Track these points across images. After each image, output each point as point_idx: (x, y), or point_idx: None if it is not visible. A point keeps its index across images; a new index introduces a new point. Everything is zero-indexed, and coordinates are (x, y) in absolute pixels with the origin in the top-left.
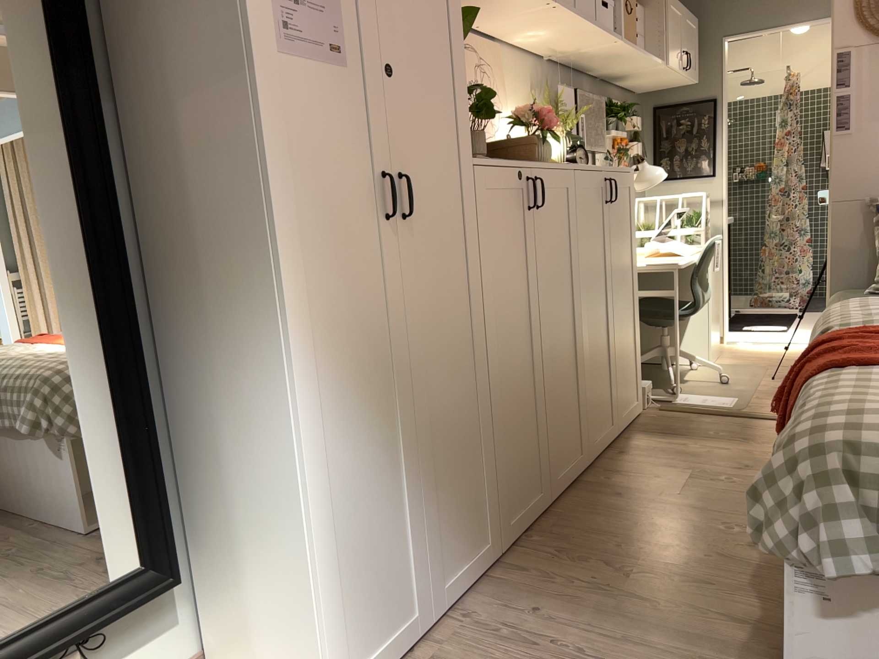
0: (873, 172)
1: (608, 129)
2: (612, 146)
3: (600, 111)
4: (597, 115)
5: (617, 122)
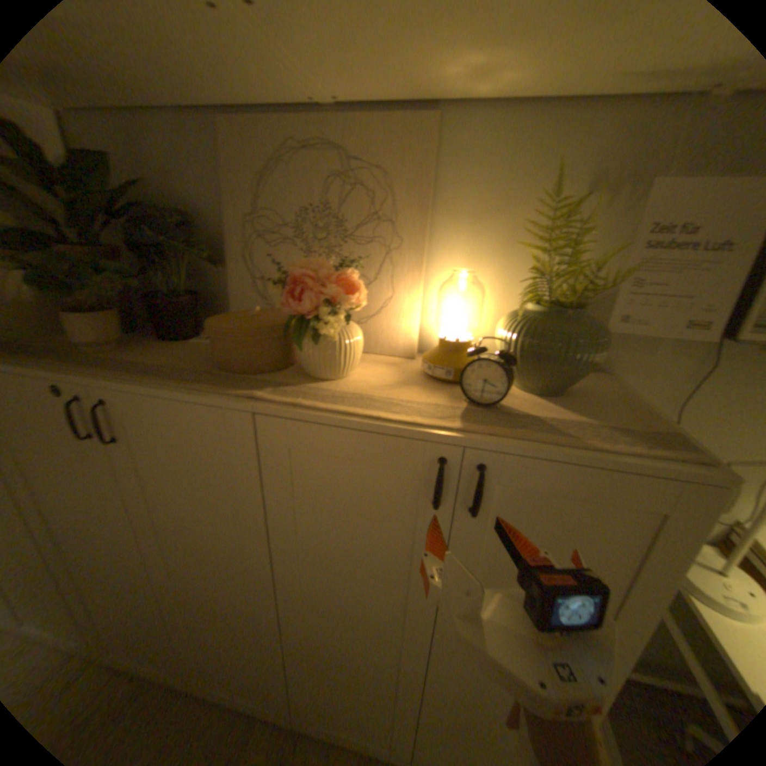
0: None
1: None
2: None
3: None
4: None
5: None
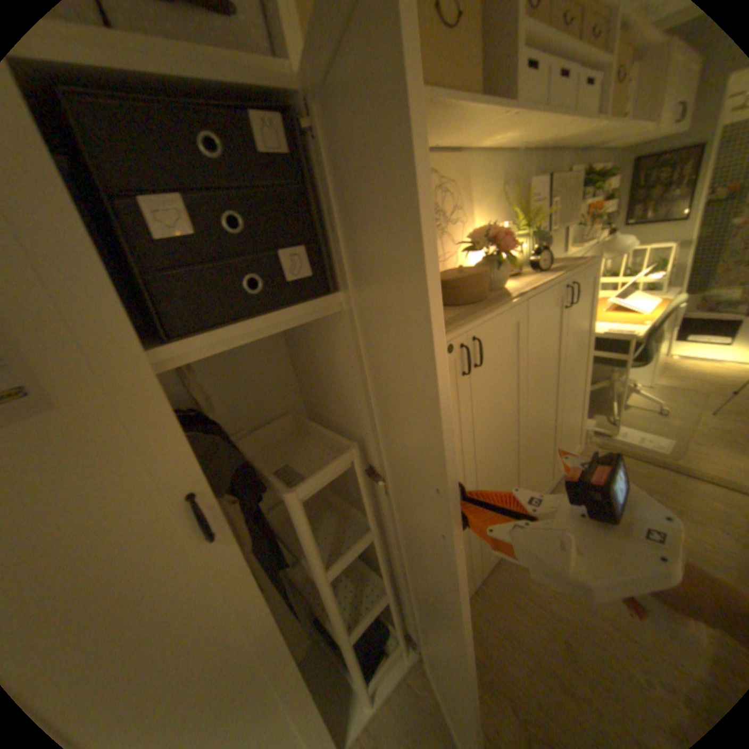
0: None
1: (587, 196)
2: (589, 211)
3: (580, 183)
4: (577, 188)
5: (597, 186)
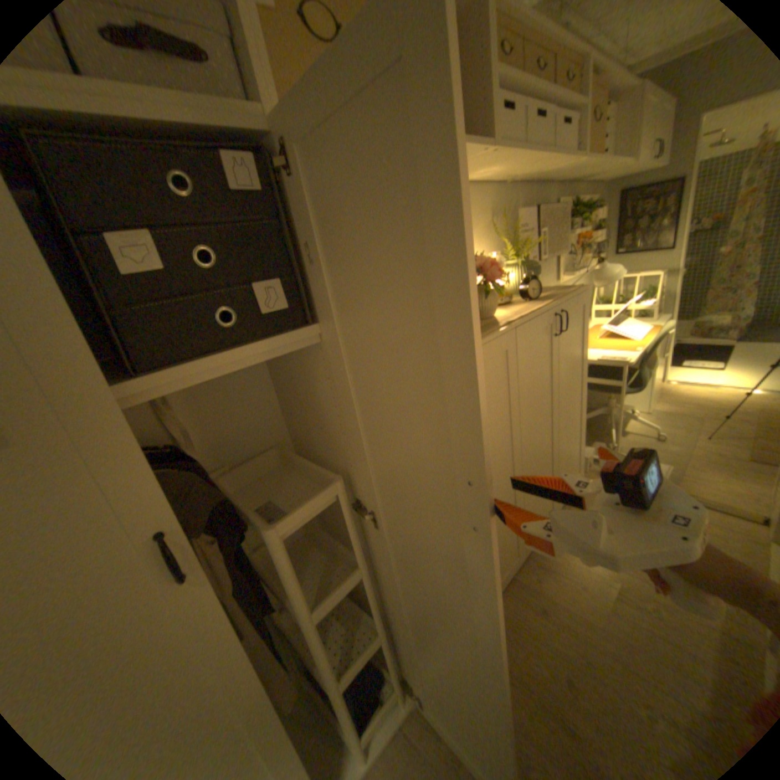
0: None
1: (576, 227)
2: (579, 241)
3: (568, 214)
4: (566, 219)
5: (586, 217)
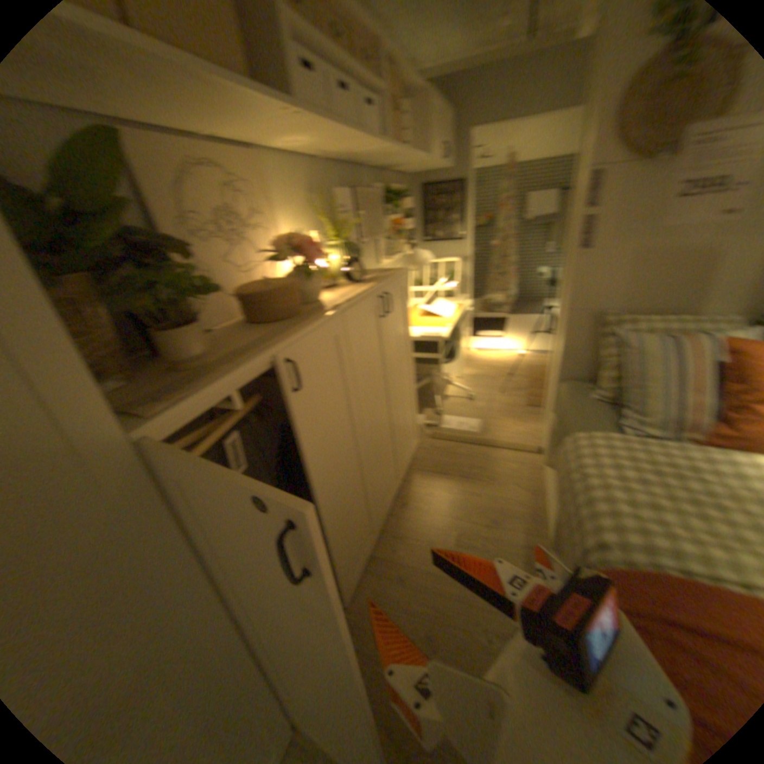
0: (609, 288)
1: (392, 213)
2: (395, 226)
3: (384, 200)
4: (382, 203)
5: (399, 204)
